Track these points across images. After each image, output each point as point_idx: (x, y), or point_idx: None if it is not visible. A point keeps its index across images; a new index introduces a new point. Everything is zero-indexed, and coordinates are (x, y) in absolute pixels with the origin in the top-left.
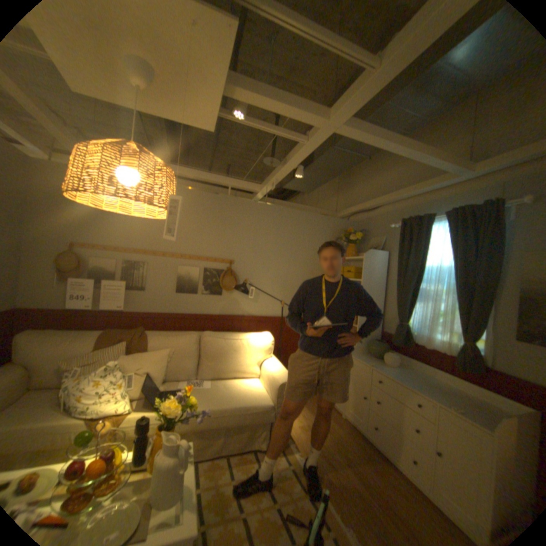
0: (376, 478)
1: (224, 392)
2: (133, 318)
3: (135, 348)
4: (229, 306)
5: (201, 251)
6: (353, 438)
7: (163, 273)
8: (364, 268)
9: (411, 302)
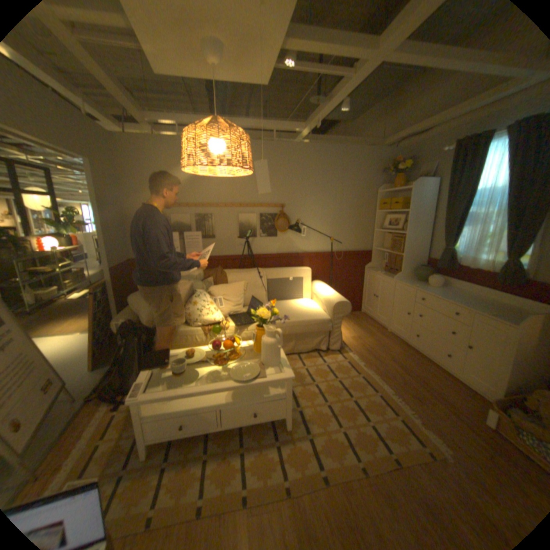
0: (415, 367)
1: (290, 311)
2: (211, 260)
3: (220, 281)
4: (284, 245)
5: (256, 197)
6: (396, 344)
7: (227, 220)
8: (413, 198)
9: (460, 227)
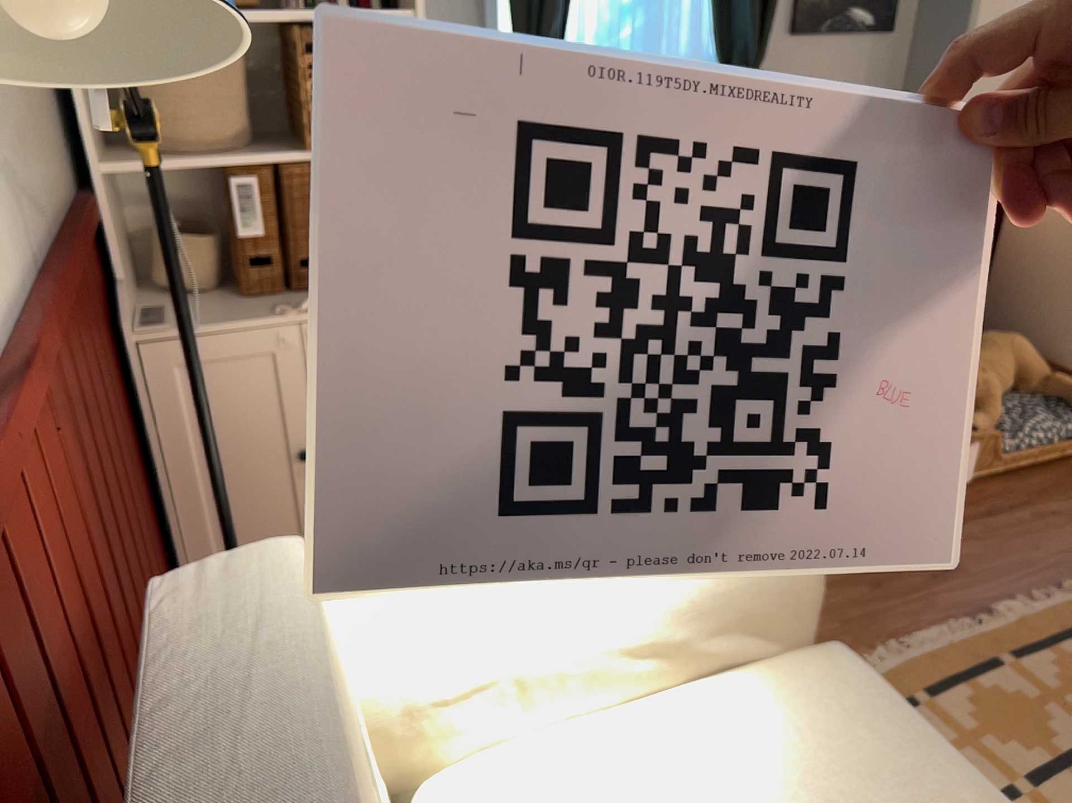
0: None
1: None
2: None
3: None
4: None
5: None
6: None
7: None
8: None
9: None
